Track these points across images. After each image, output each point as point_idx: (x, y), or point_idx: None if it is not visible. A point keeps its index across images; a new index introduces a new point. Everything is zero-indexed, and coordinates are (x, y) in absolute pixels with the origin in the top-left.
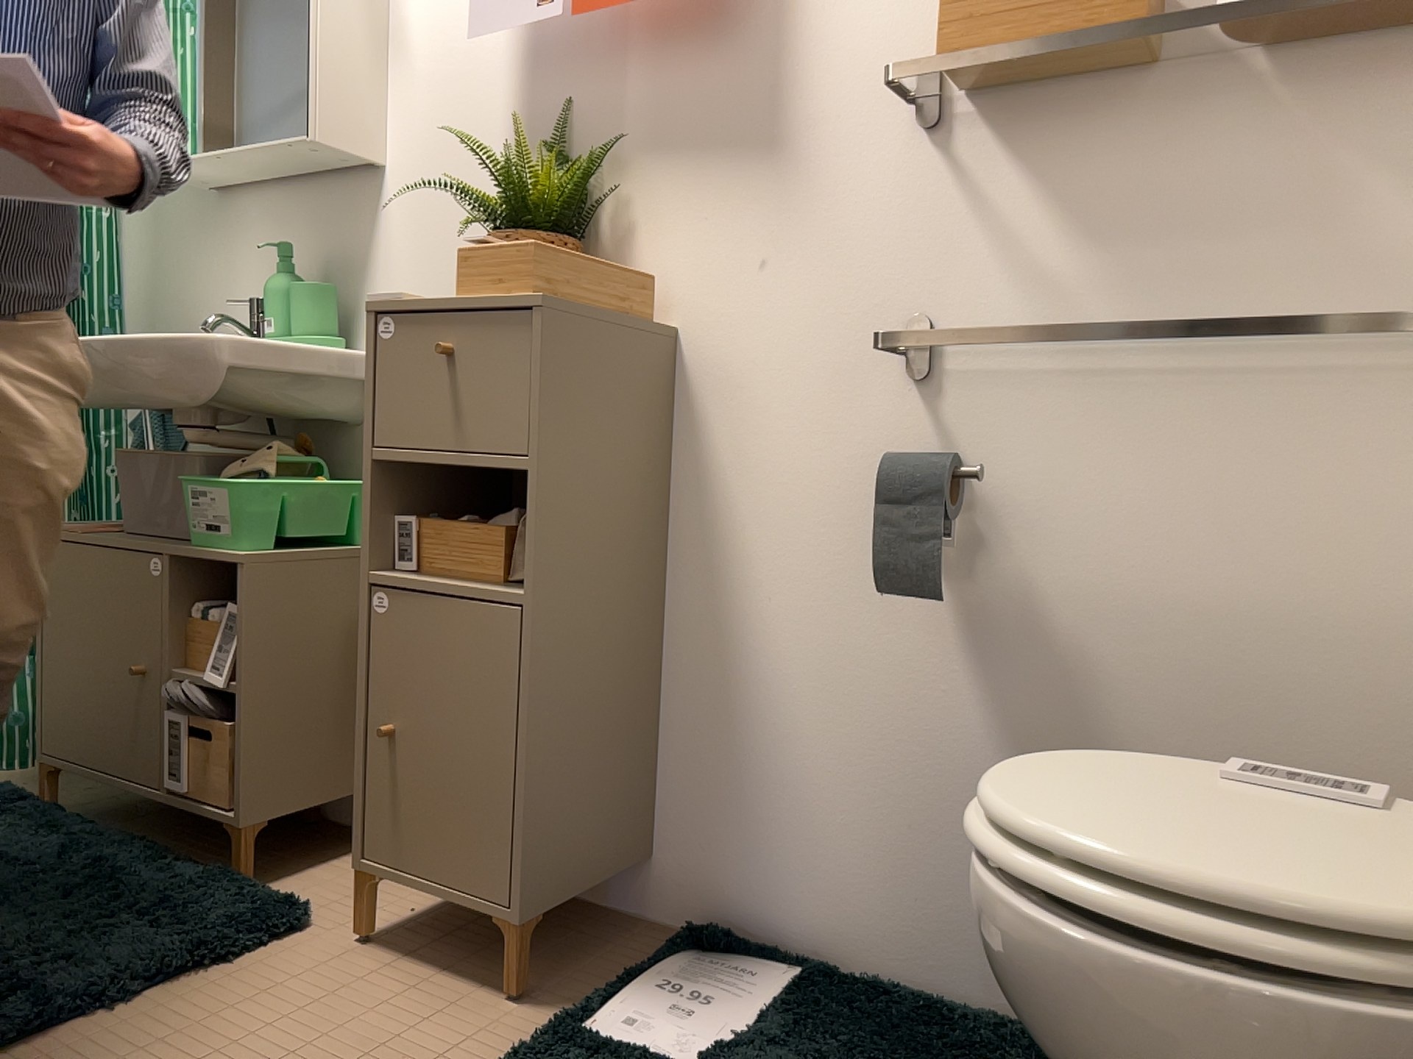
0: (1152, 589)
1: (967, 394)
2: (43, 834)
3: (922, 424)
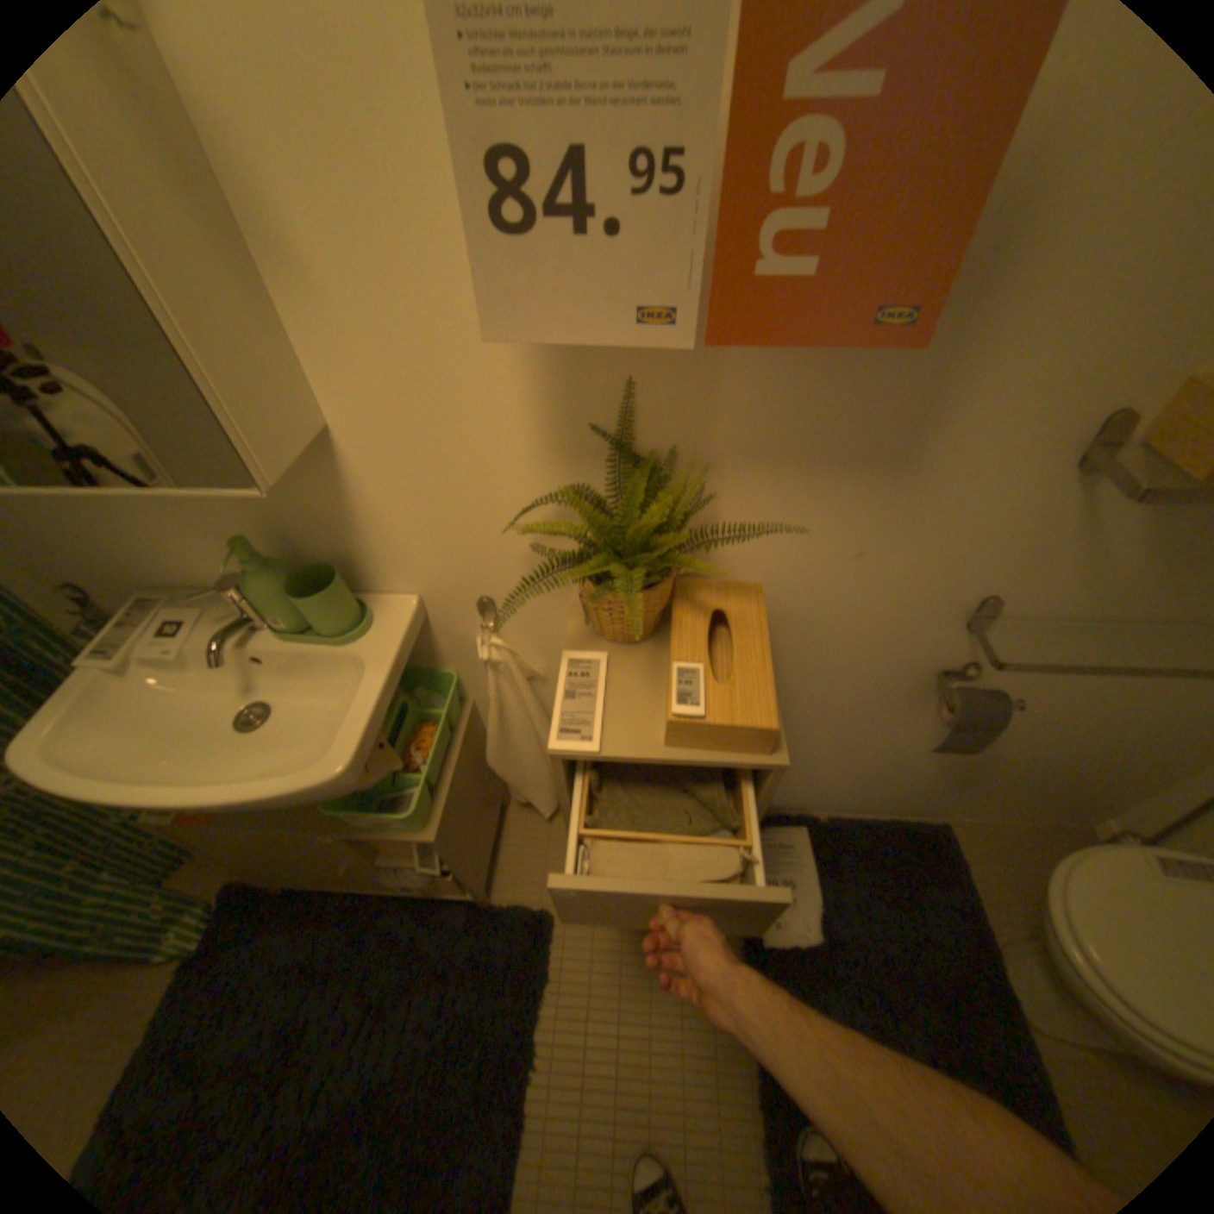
0: (1066, 709)
1: (1005, 634)
2: (320, 936)
3: (961, 647)
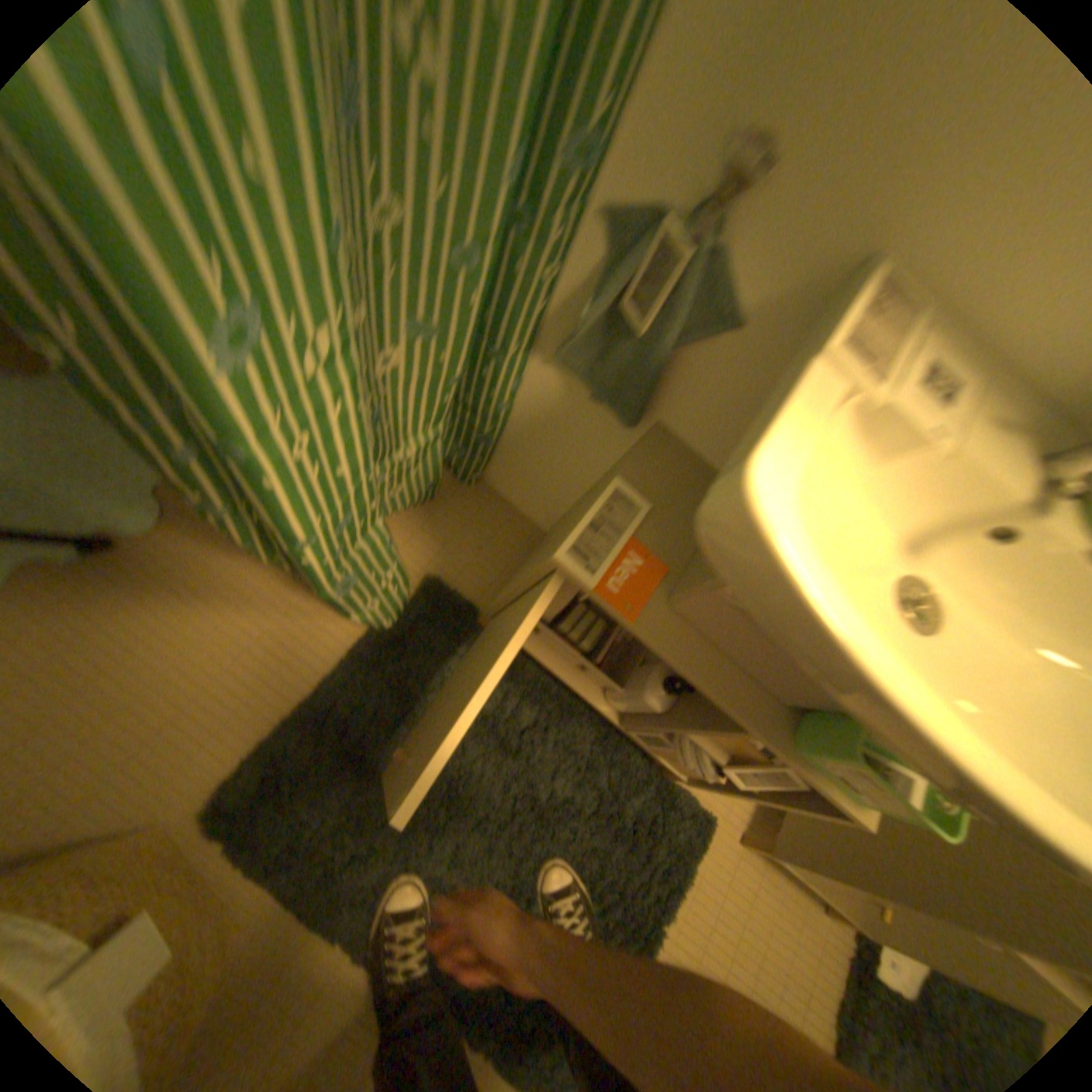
0: None
1: None
2: (514, 699)
3: None
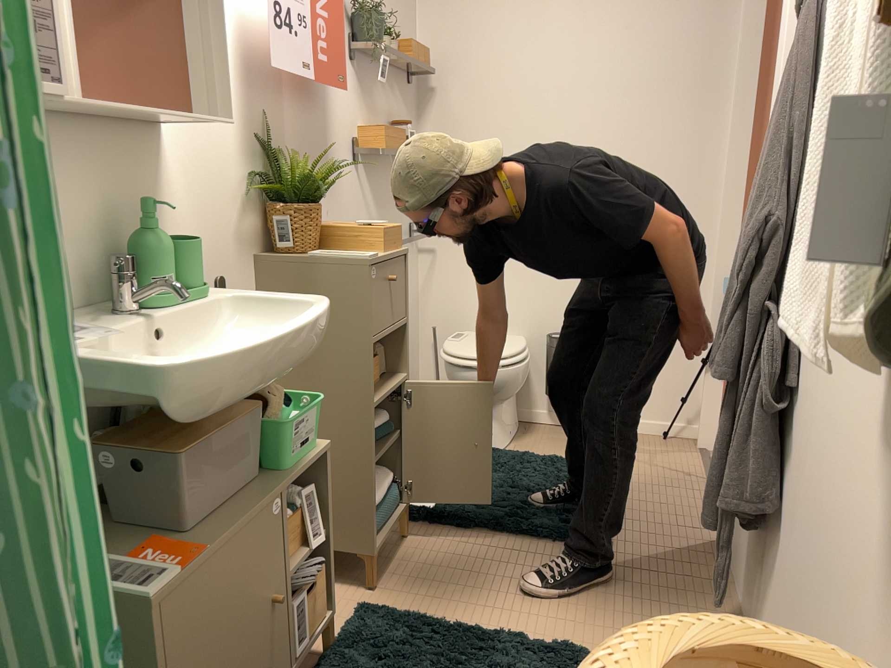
0: None
1: None
2: None
3: None
